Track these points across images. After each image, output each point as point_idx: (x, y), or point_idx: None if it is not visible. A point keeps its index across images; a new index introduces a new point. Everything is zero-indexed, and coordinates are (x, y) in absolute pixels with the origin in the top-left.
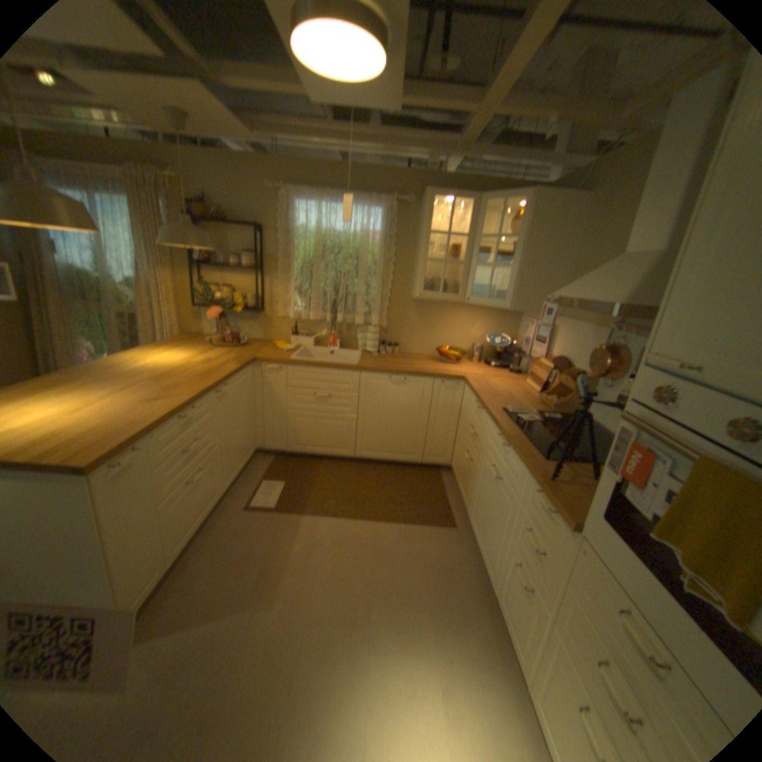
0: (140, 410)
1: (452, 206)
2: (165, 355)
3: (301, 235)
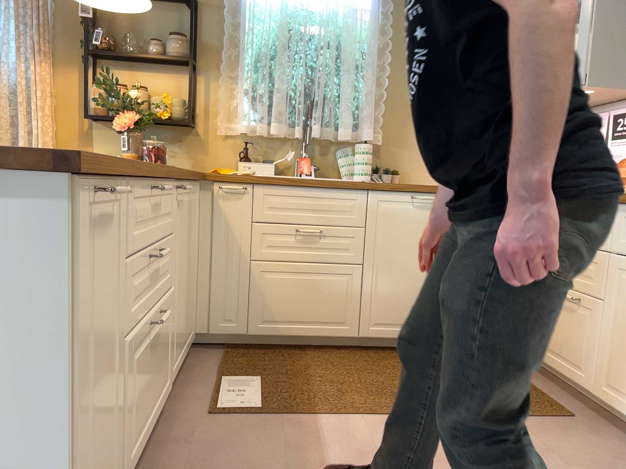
0: None
1: None
2: None
3: (258, 12)
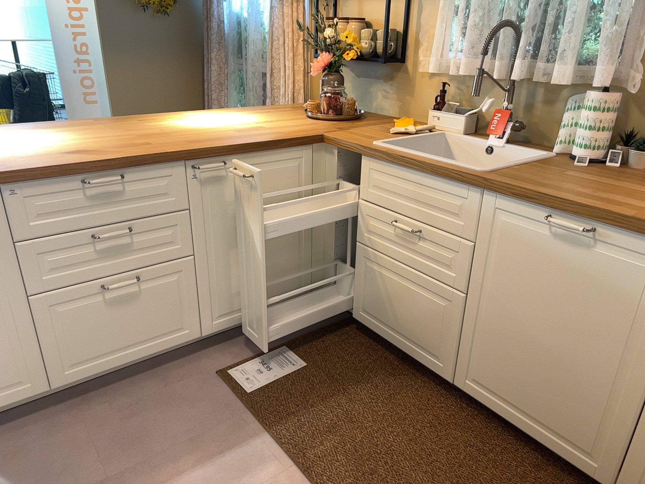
0: (50, 156)
1: None
2: (234, 116)
3: None
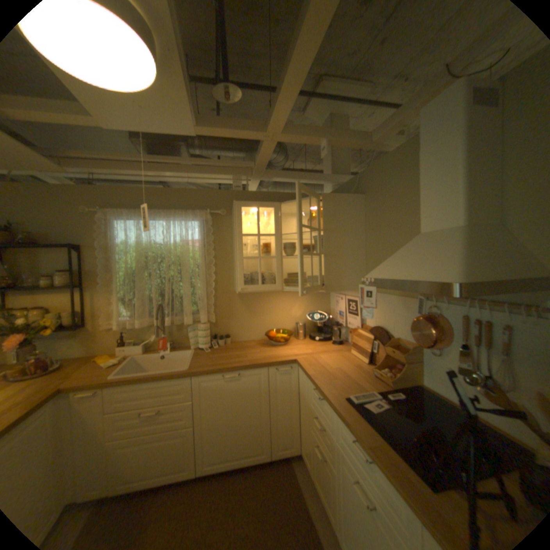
0: None
1: (258, 213)
2: None
3: (123, 248)
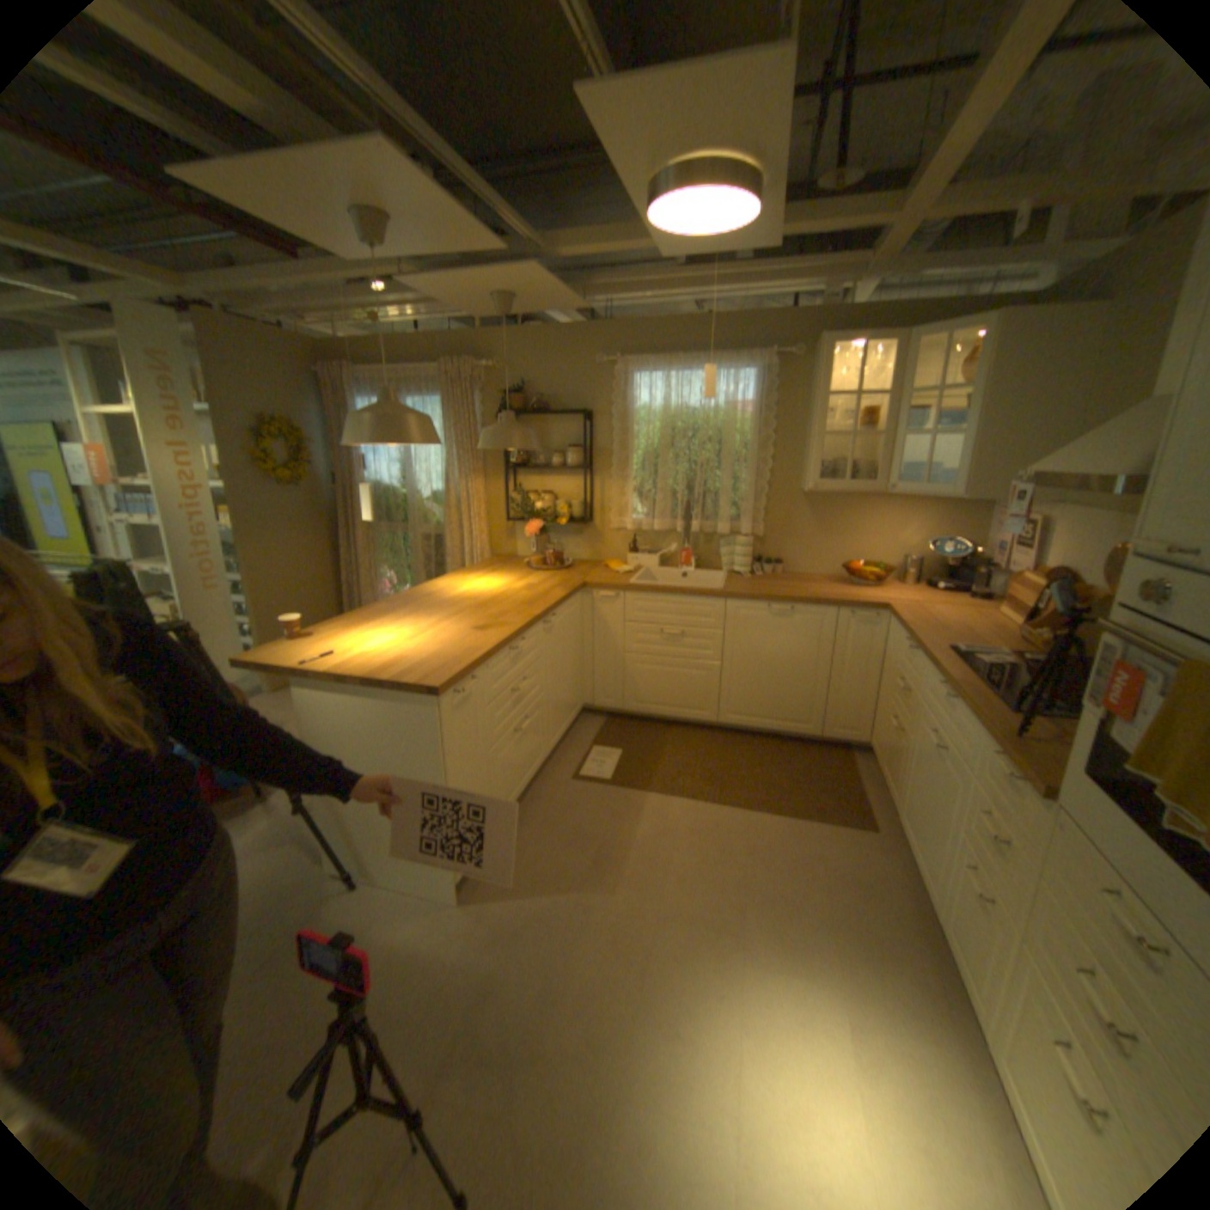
0: (473, 636)
1: (866, 348)
2: (481, 579)
3: (643, 416)
